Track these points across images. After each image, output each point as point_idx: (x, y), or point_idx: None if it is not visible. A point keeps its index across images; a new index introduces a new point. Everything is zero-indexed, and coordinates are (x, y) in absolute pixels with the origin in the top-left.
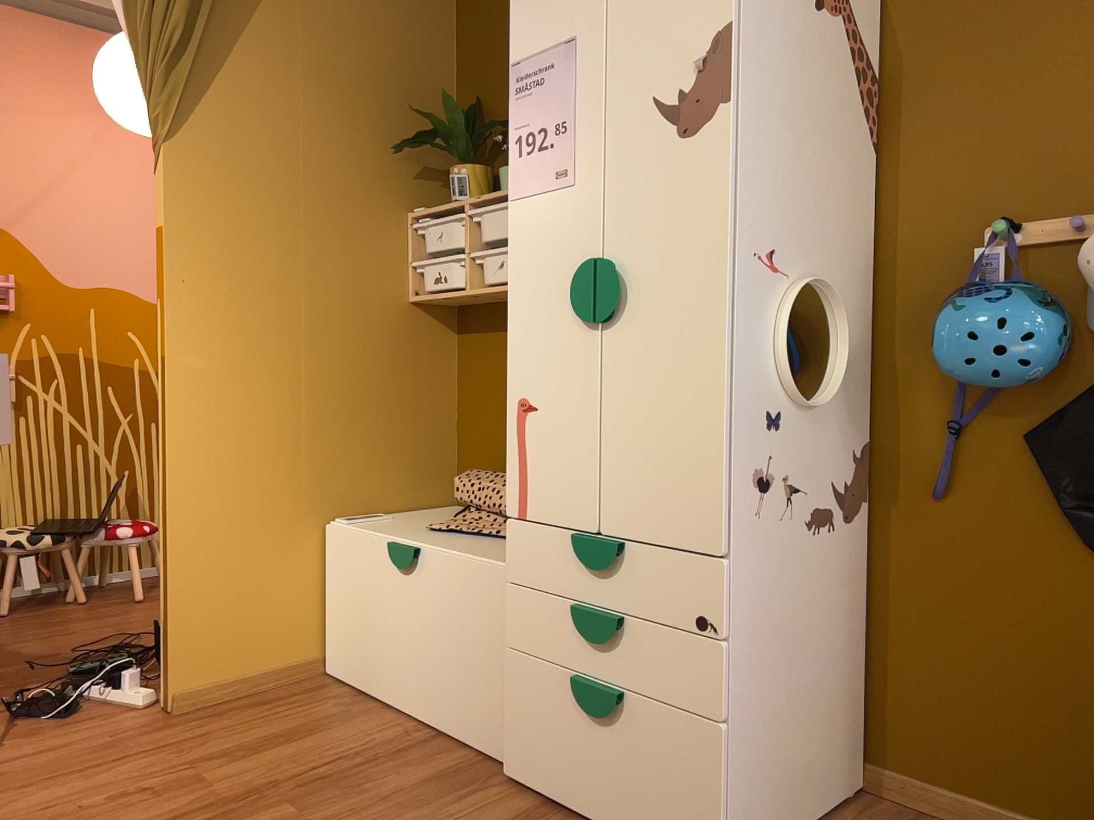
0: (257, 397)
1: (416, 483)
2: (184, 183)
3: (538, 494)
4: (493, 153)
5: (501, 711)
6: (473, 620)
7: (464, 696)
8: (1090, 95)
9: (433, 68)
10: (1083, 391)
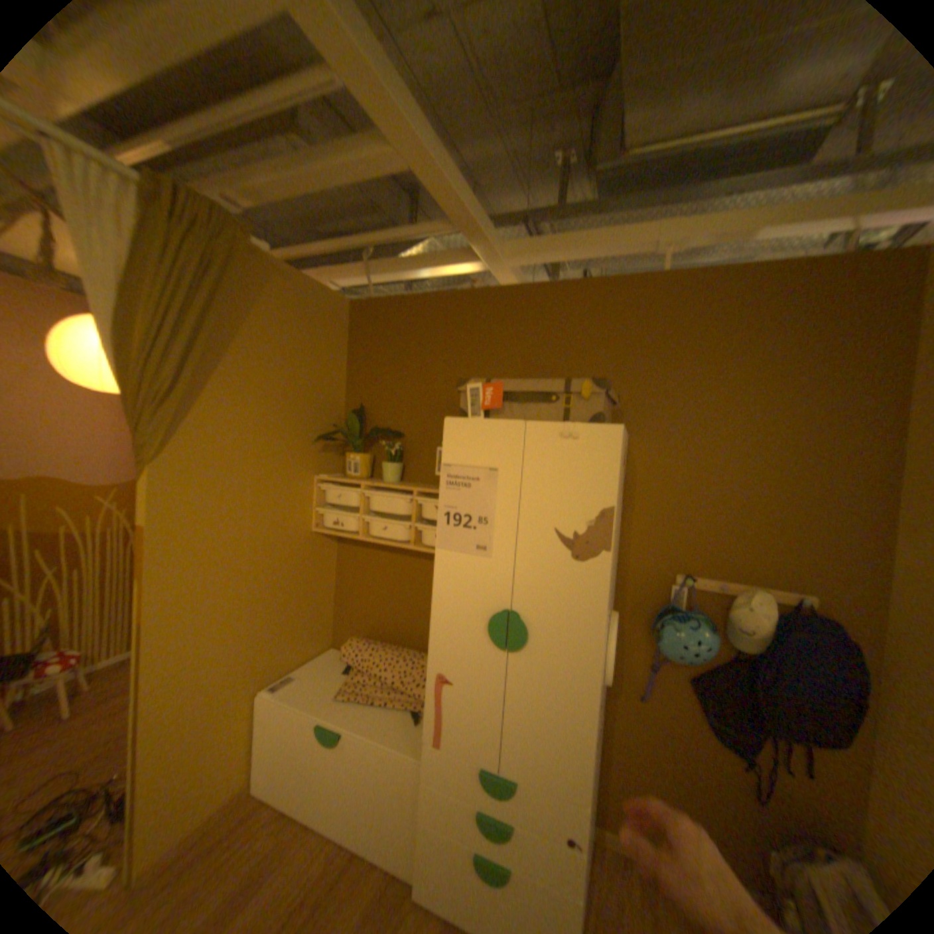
0: (213, 630)
1: (311, 644)
2: (164, 491)
3: (450, 737)
4: (371, 442)
5: (406, 851)
6: (385, 790)
7: (376, 835)
8: (732, 524)
9: (333, 382)
10: (719, 665)
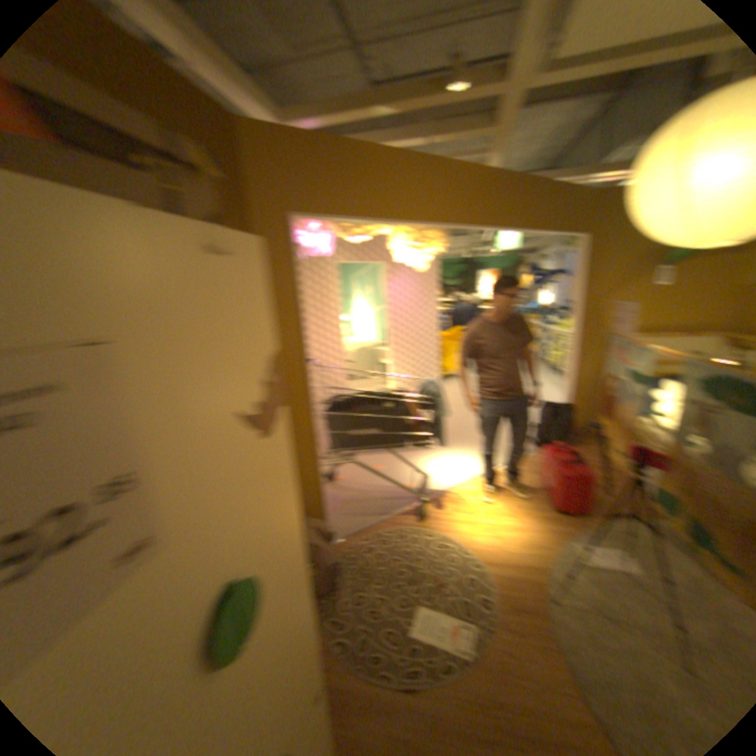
0: None
1: None
2: None
3: None
4: None
5: None
6: None
7: None
8: None
9: None
10: None
